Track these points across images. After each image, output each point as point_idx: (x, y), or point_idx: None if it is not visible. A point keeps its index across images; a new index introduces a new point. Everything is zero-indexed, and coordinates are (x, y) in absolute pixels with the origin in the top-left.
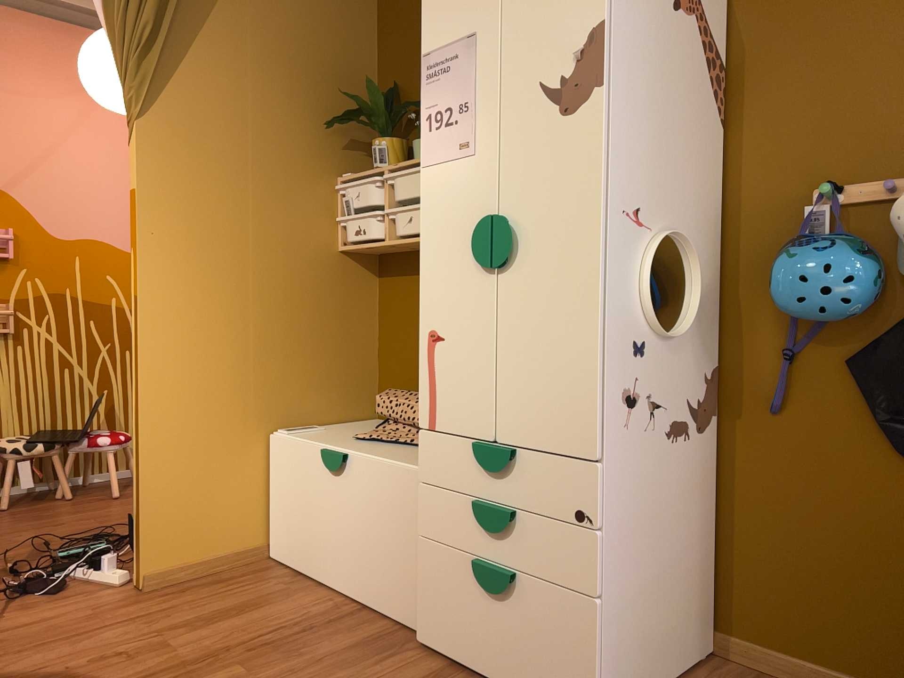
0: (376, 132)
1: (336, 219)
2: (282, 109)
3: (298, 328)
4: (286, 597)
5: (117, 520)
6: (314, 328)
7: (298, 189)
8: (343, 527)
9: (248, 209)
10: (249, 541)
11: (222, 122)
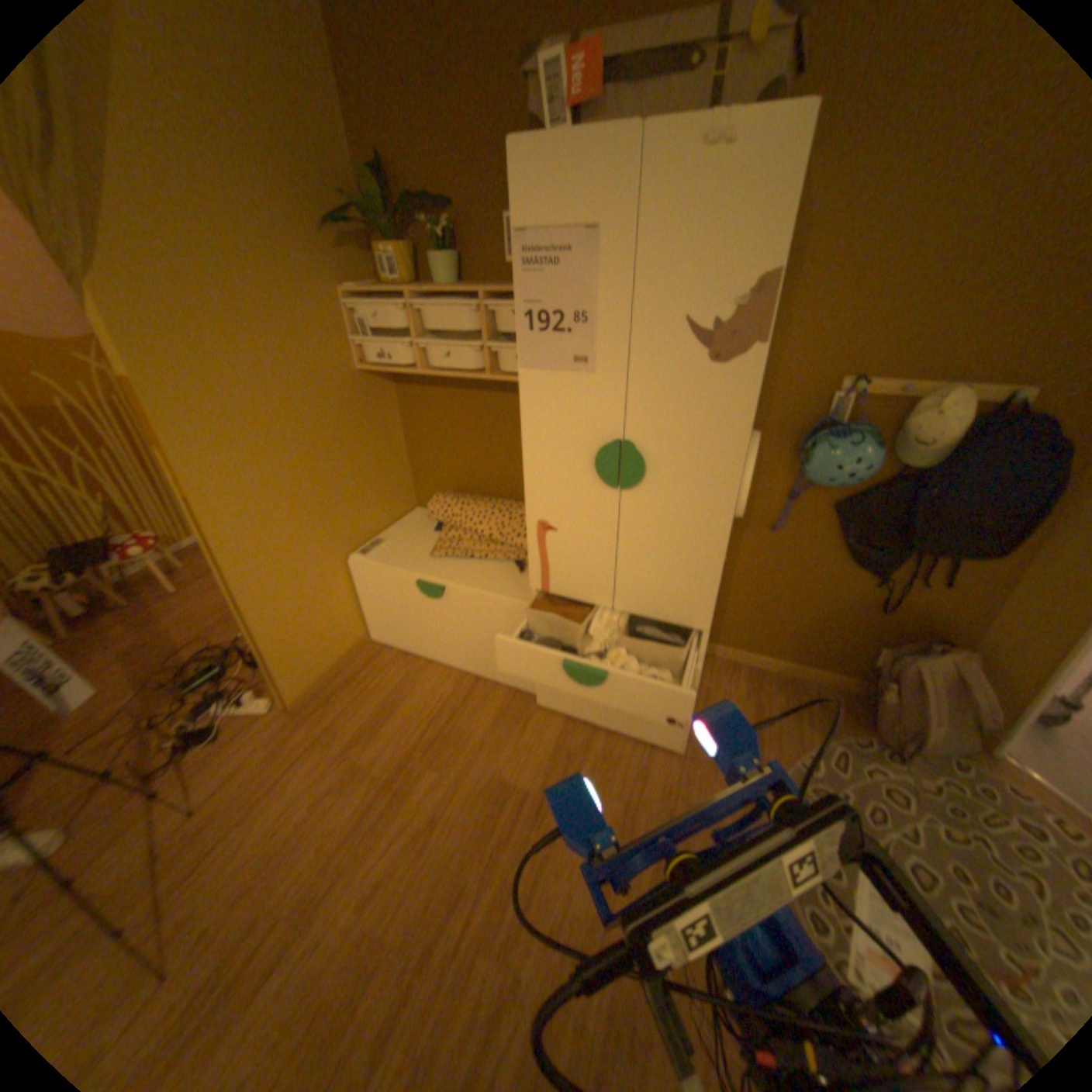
0: (360, 219)
1: (347, 340)
2: (257, 214)
3: (344, 463)
4: (415, 685)
5: (201, 629)
6: (356, 457)
7: (304, 318)
8: (450, 633)
9: (262, 359)
10: (355, 639)
11: (193, 254)
